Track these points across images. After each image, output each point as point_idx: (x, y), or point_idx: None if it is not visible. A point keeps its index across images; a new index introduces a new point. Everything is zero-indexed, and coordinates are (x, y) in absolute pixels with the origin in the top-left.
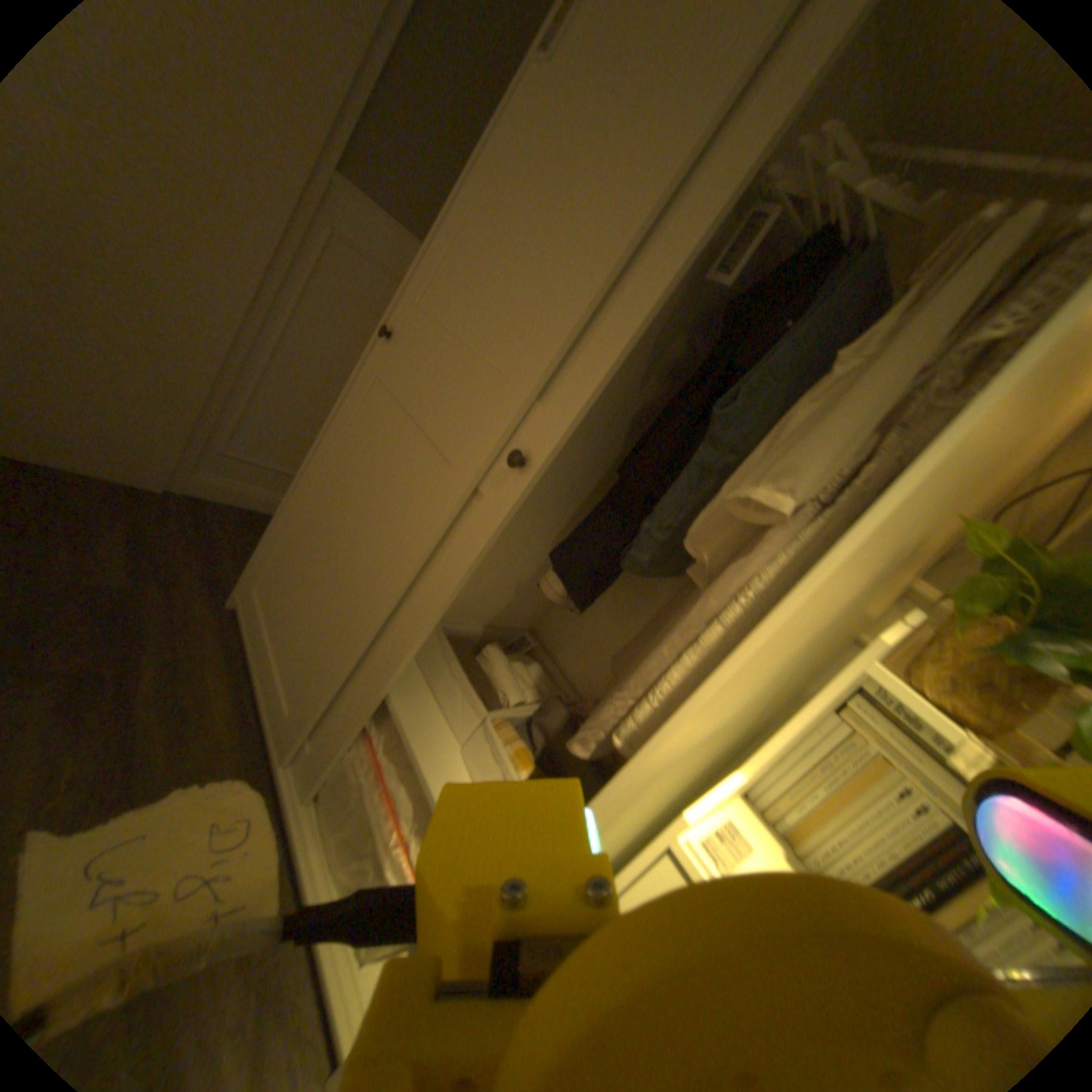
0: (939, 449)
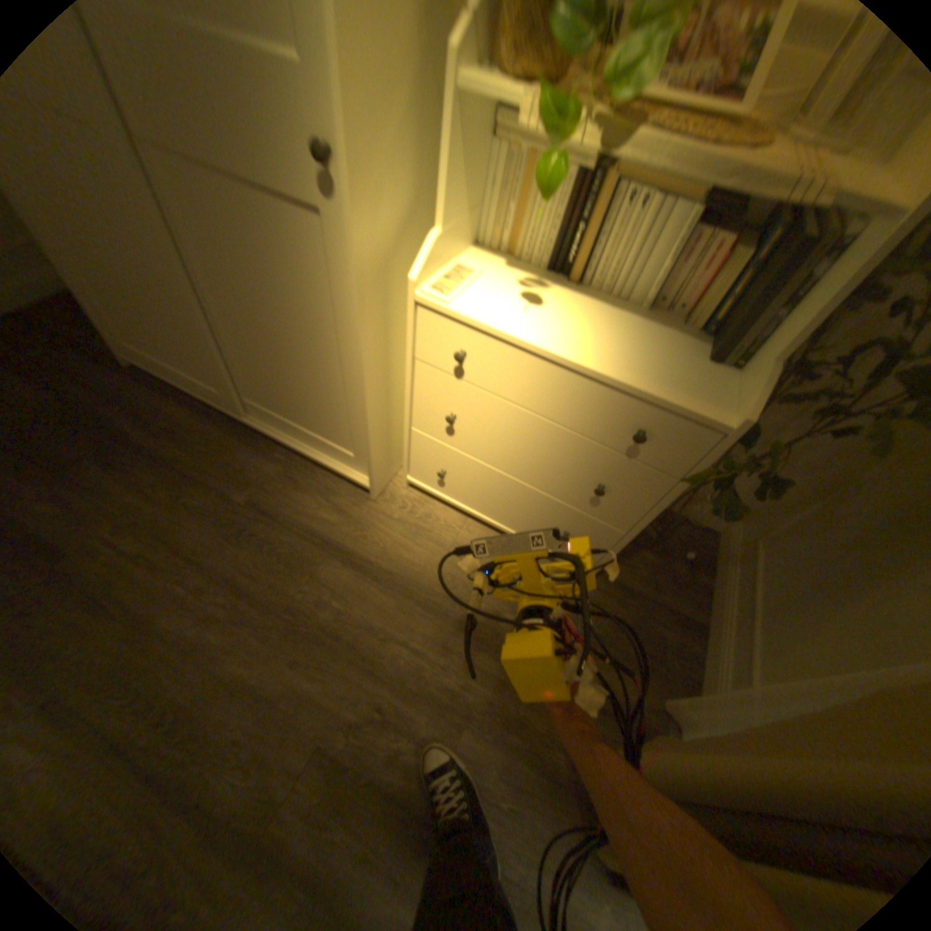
0: None
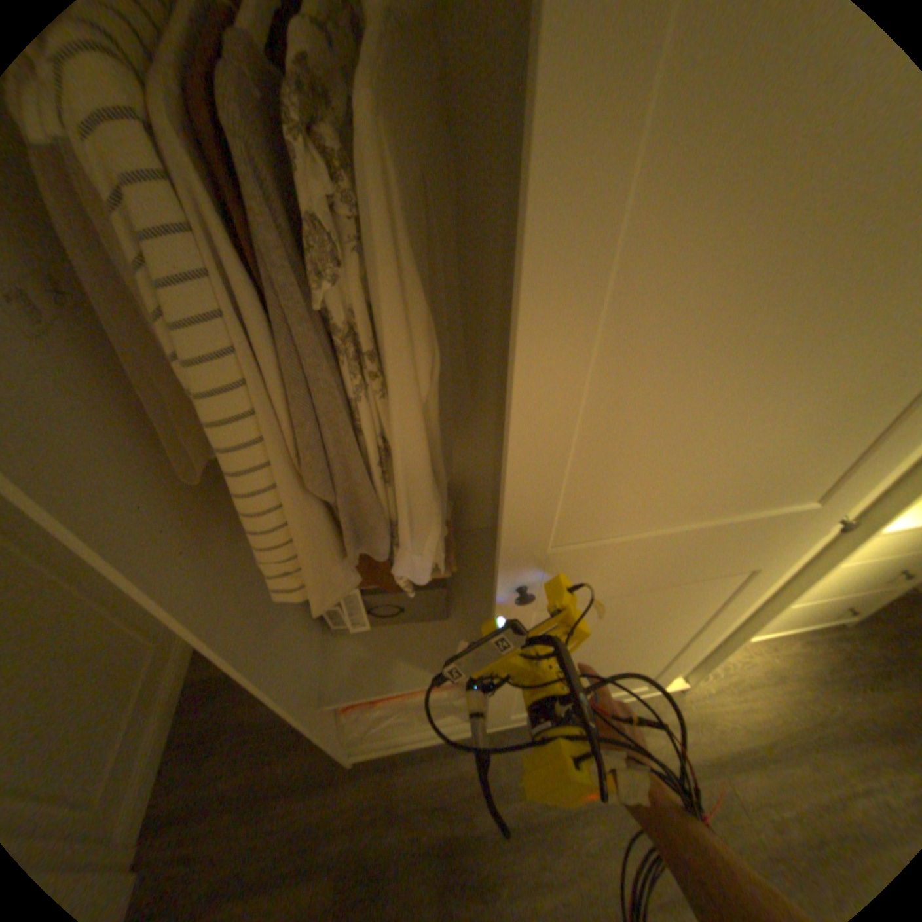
0: None
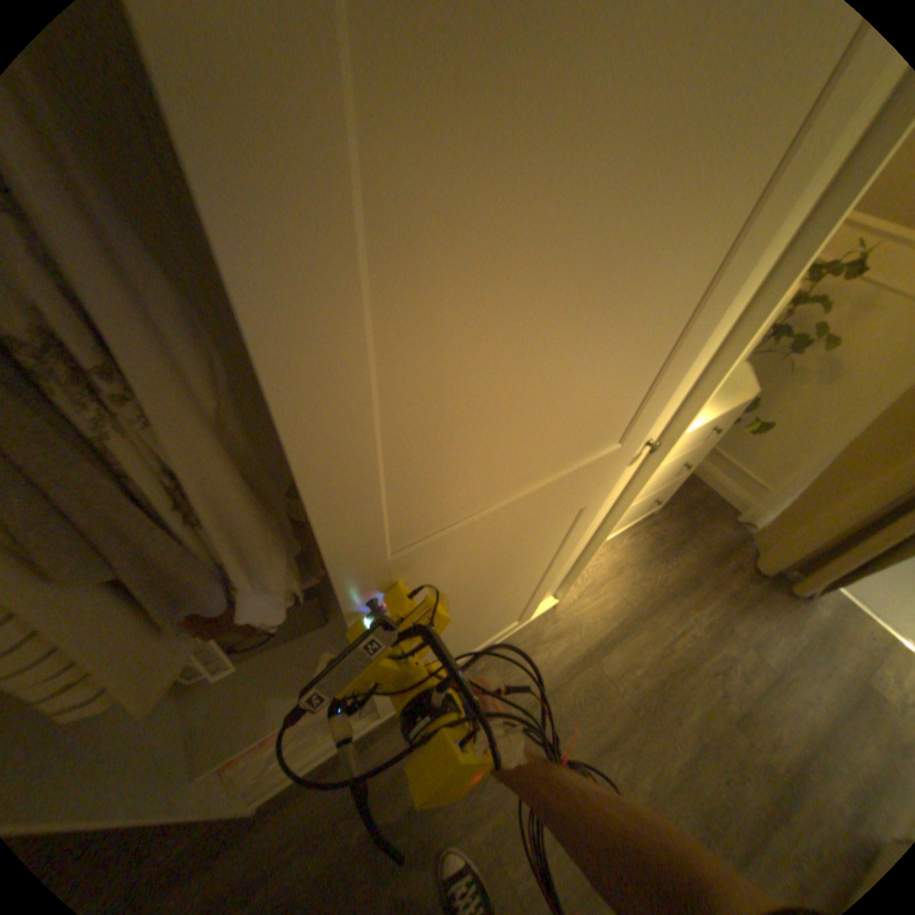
0: (765, 311)
